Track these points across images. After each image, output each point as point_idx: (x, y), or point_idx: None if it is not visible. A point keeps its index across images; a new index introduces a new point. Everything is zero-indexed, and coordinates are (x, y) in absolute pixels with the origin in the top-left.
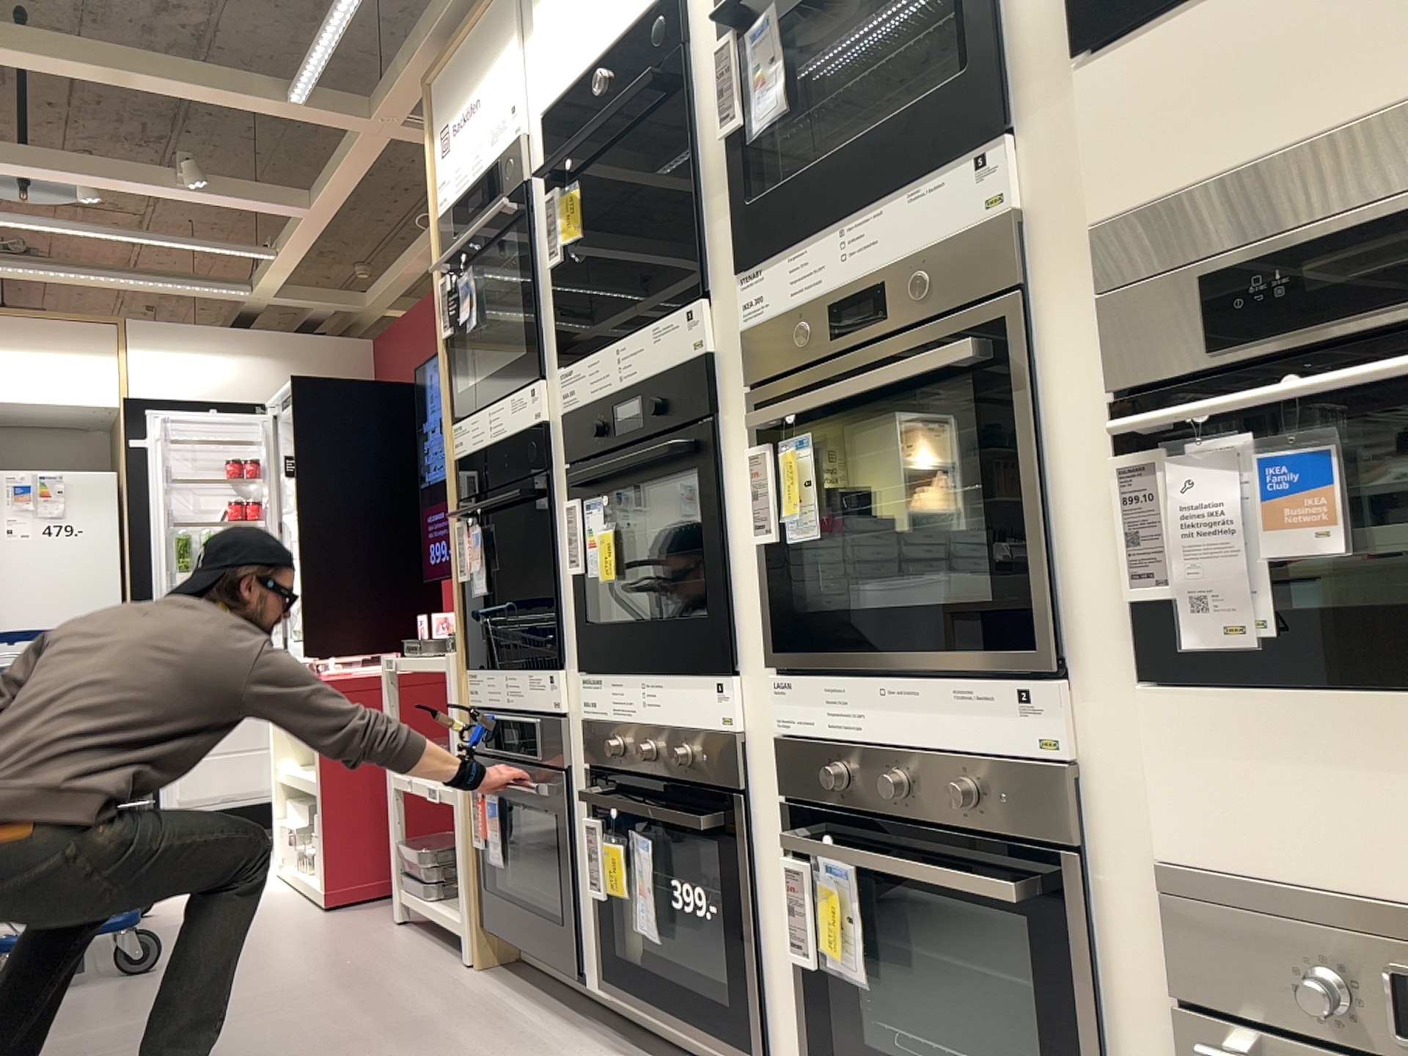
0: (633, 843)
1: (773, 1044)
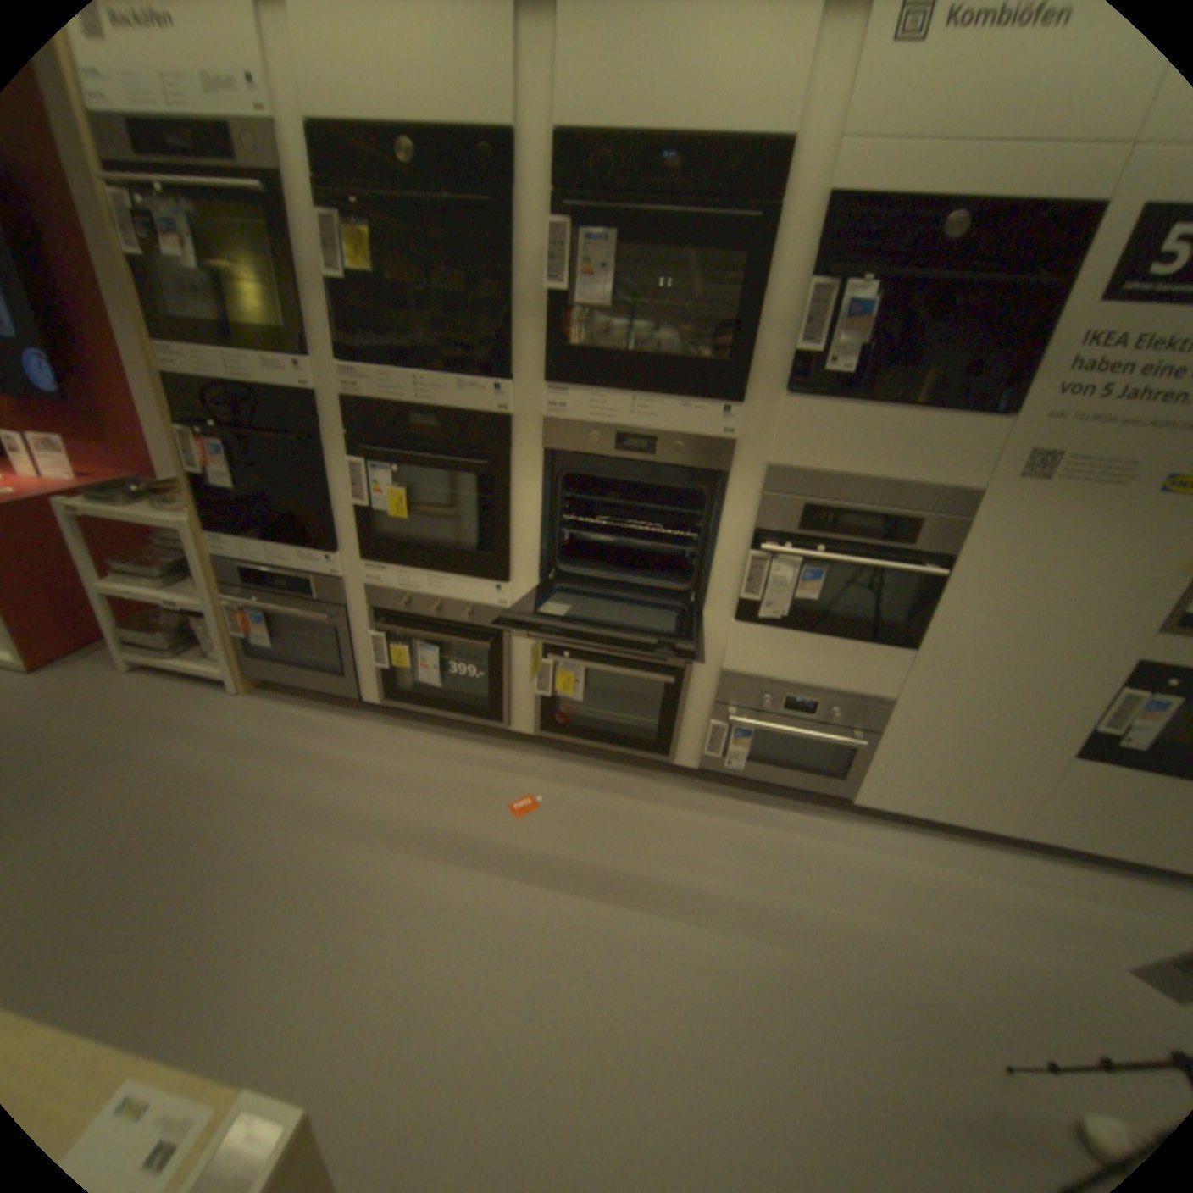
0: (414, 647)
1: (508, 718)
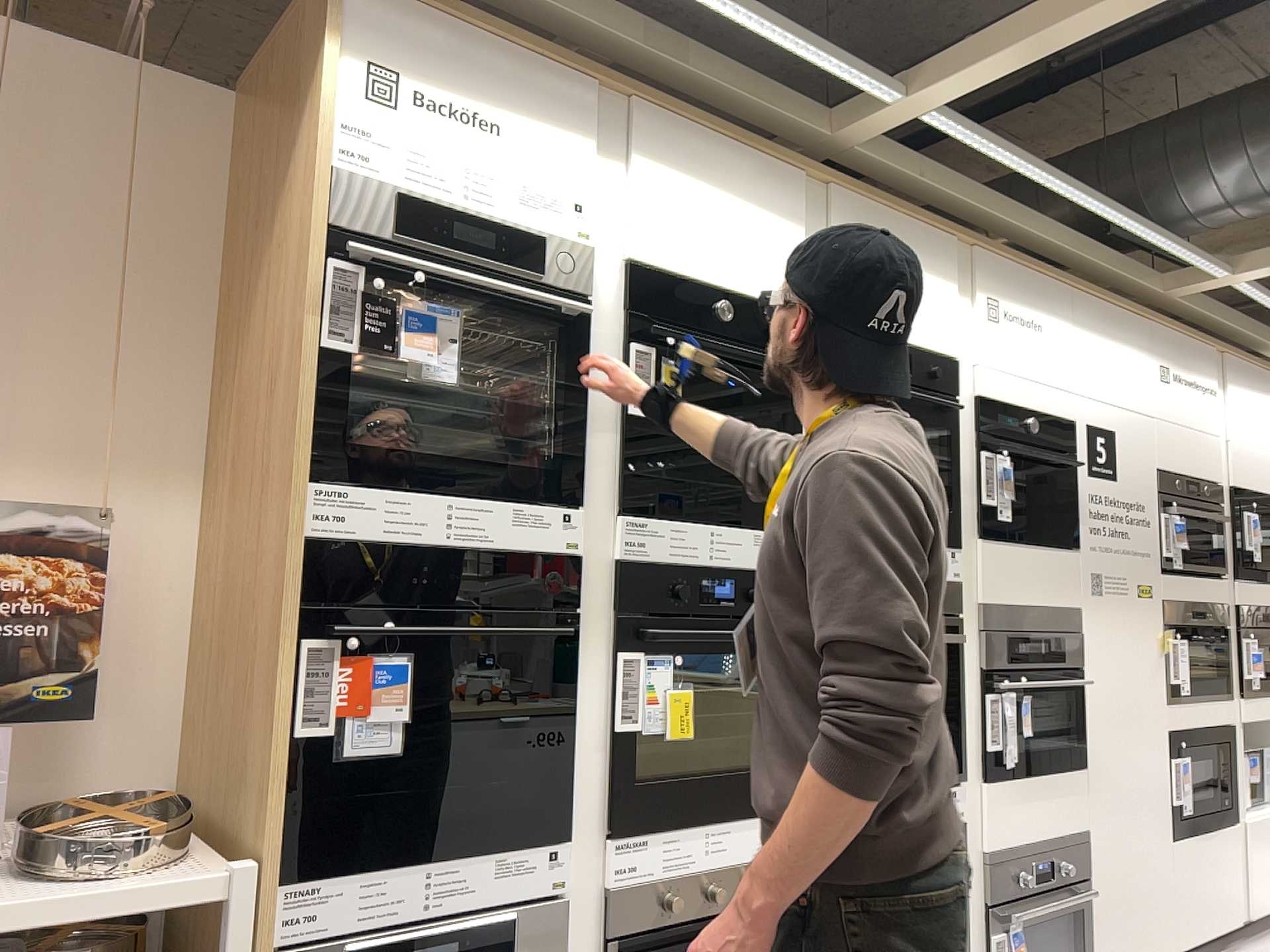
0: None
1: None
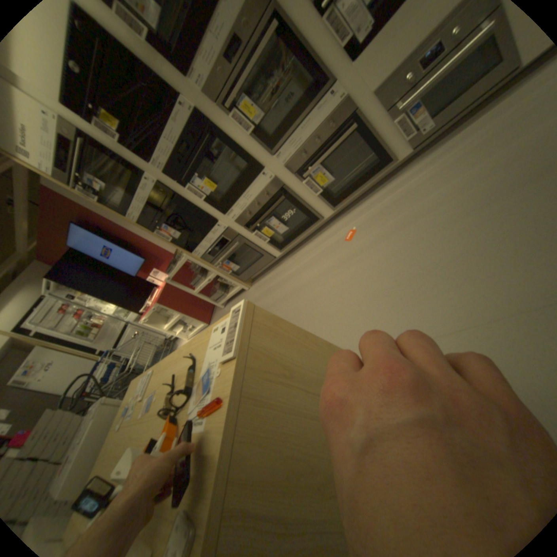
0: (267, 223)
1: (320, 214)
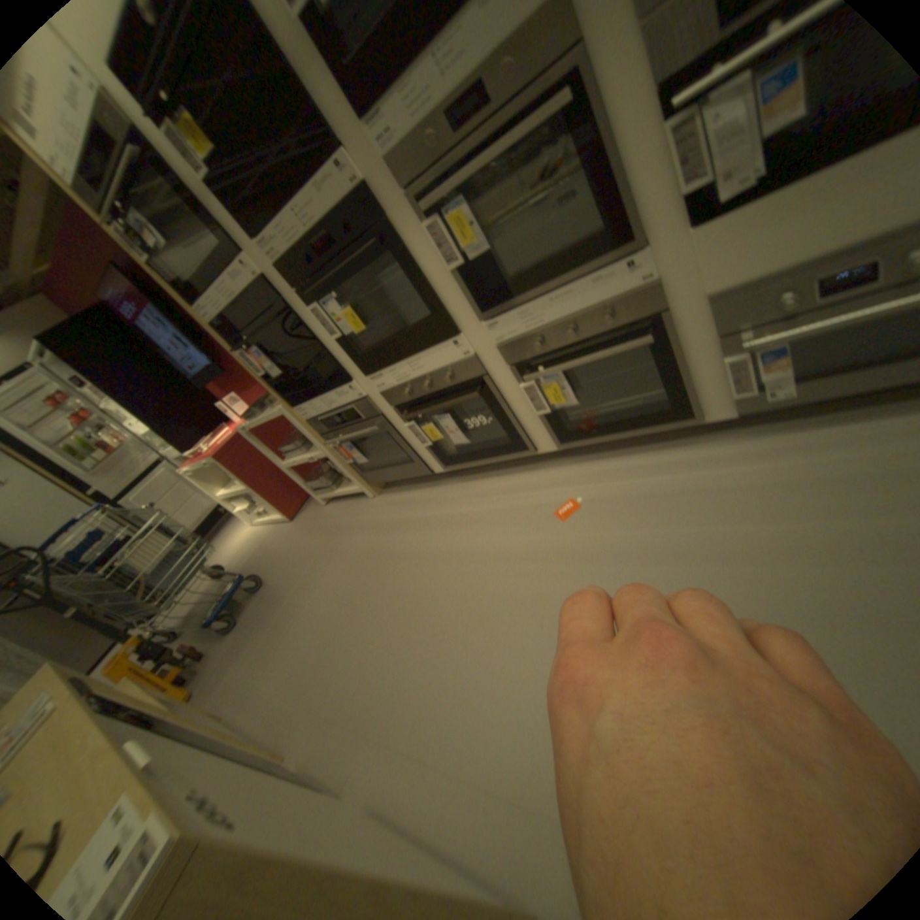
0: (435, 418)
1: (532, 441)
